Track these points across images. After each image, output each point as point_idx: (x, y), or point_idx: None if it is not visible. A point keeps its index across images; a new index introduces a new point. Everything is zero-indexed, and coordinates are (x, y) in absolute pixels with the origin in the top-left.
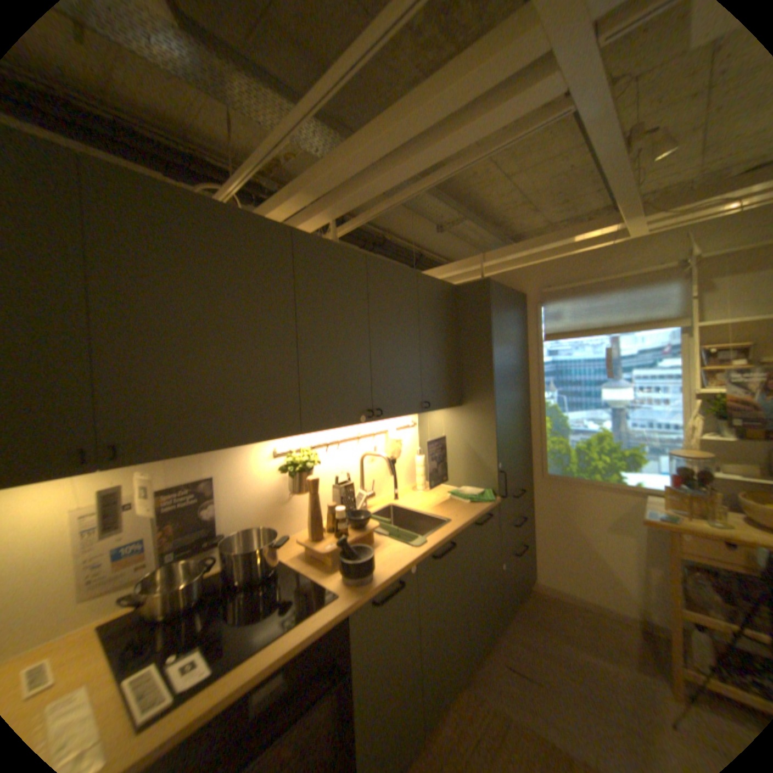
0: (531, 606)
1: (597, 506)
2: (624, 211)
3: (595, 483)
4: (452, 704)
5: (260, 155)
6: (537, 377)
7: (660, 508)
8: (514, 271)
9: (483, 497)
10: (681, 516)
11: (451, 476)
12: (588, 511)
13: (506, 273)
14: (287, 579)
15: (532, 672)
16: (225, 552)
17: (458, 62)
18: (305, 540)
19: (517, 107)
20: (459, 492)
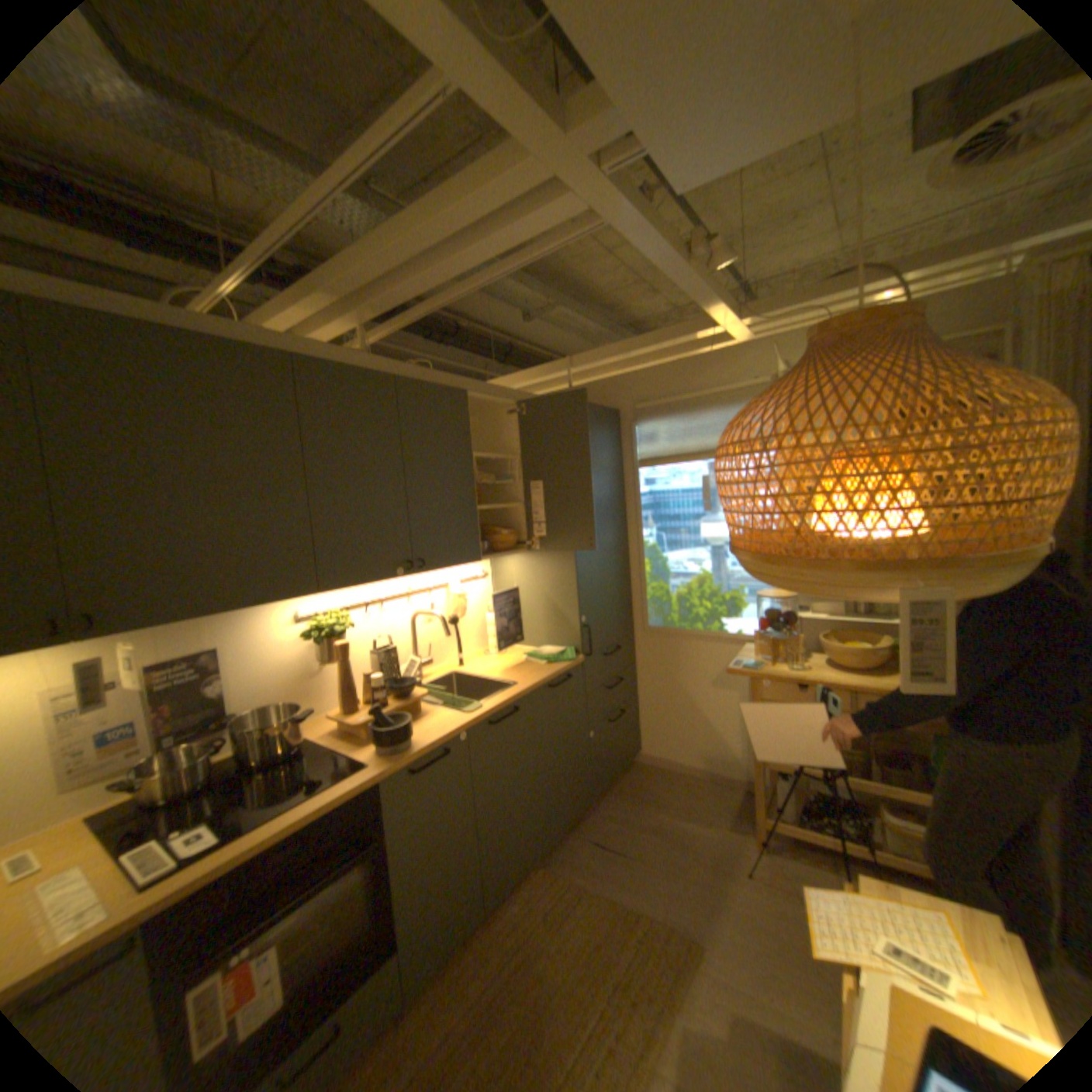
0: (631, 779)
1: (699, 659)
2: (713, 316)
3: (696, 634)
4: (523, 885)
5: (249, 259)
6: (634, 512)
7: (751, 655)
8: (605, 381)
9: (562, 656)
10: (767, 662)
11: (530, 635)
12: (691, 666)
13: (596, 383)
14: (313, 757)
15: (618, 845)
16: (235, 732)
17: (464, 177)
18: (335, 714)
19: (540, 222)
20: (537, 653)
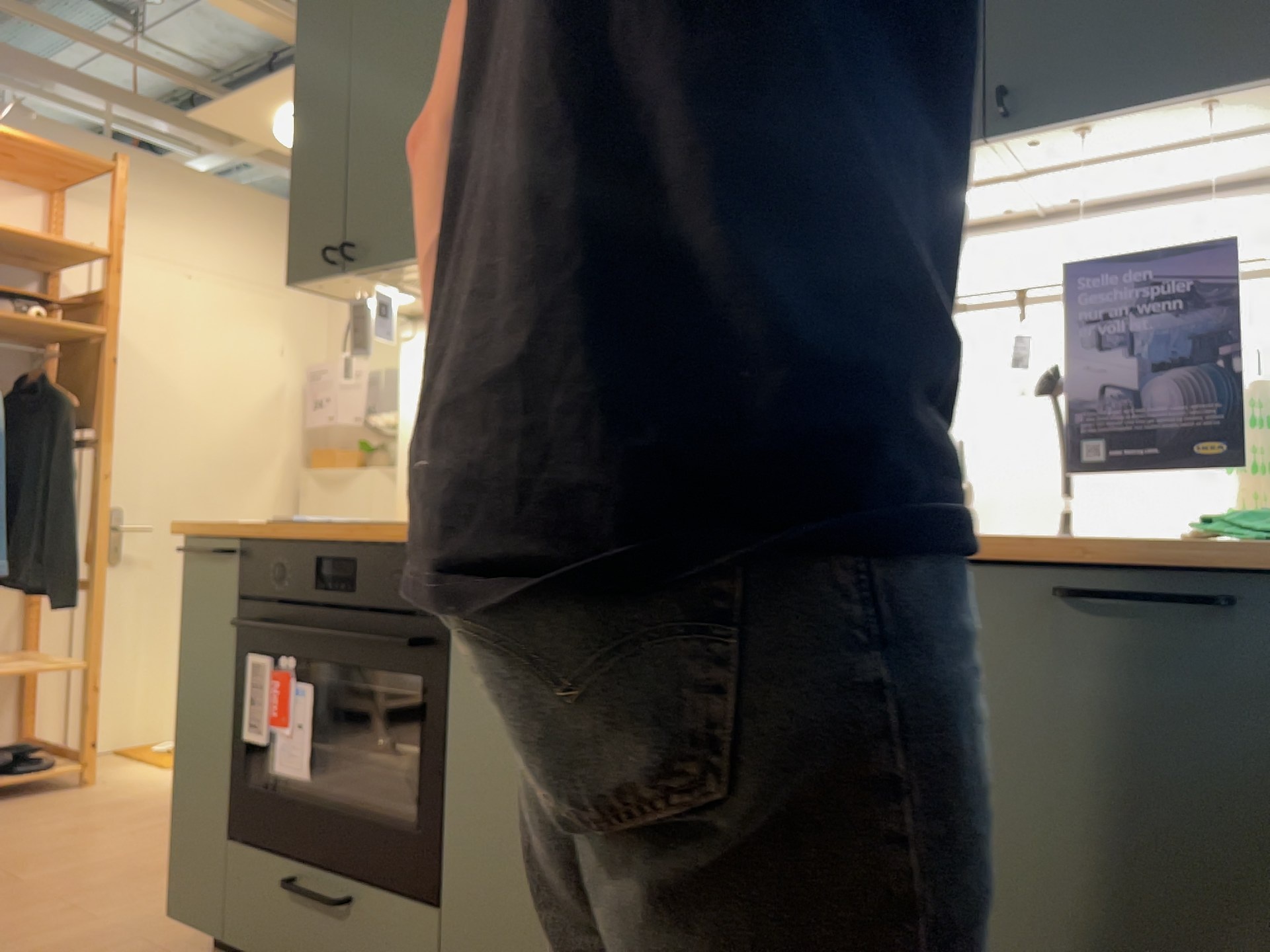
0: None
1: None
2: None
3: None
4: None
5: None
6: None
7: None
8: None
9: None
10: None
11: None
12: None
13: None
14: None
15: None
16: None
17: None
18: None
19: None
20: None
